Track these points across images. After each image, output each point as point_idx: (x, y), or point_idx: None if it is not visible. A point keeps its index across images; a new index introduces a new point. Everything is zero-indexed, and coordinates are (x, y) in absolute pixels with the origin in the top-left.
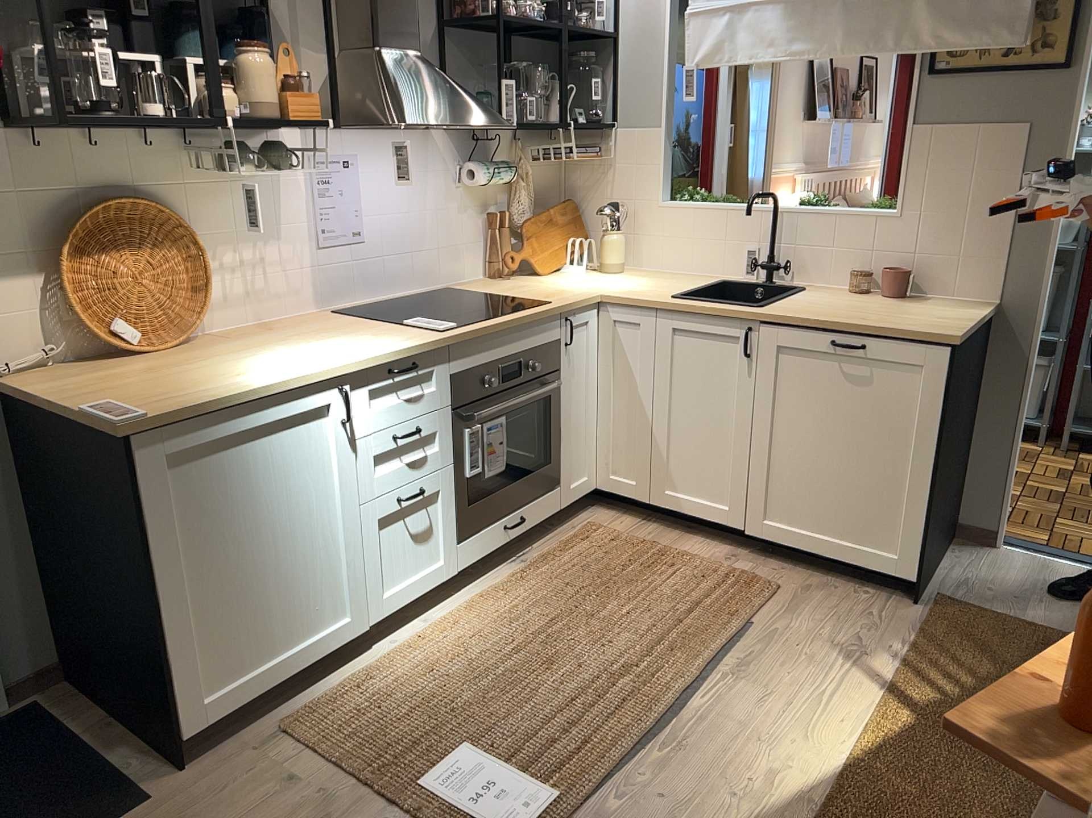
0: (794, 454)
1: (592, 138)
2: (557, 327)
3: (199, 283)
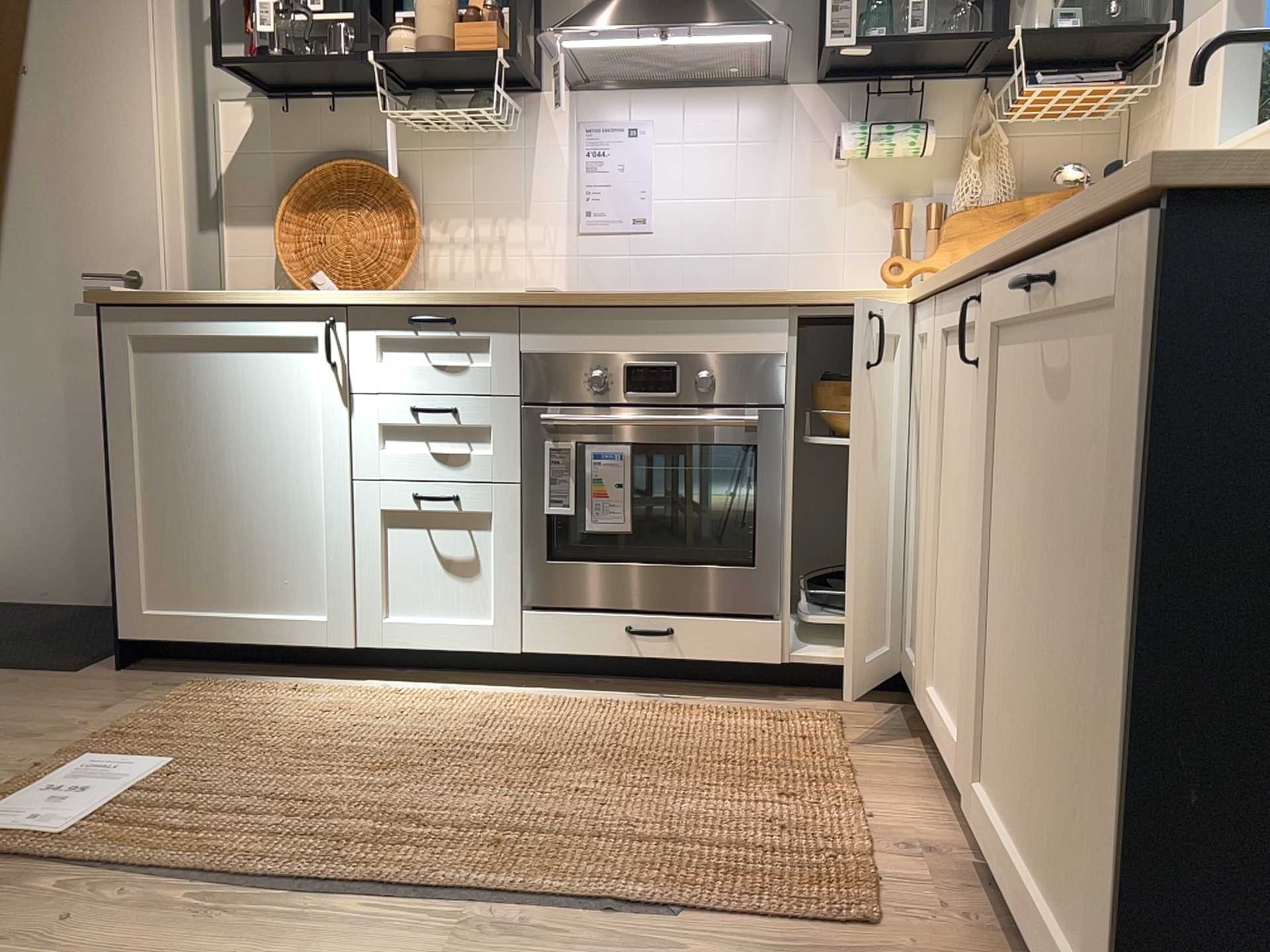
0: (1016, 613)
1: (1151, 71)
2: (778, 331)
3: (409, 248)
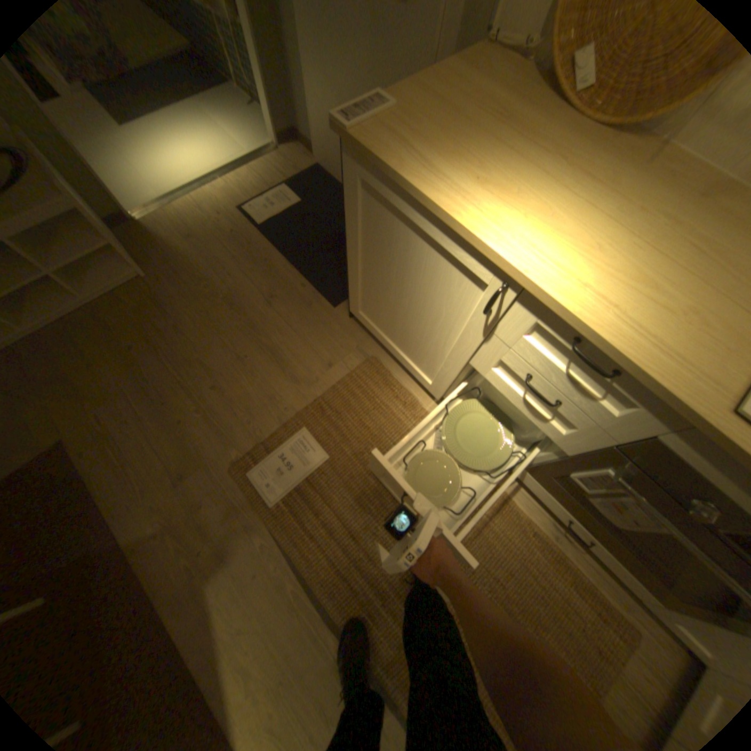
0: None
1: None
2: None
3: None
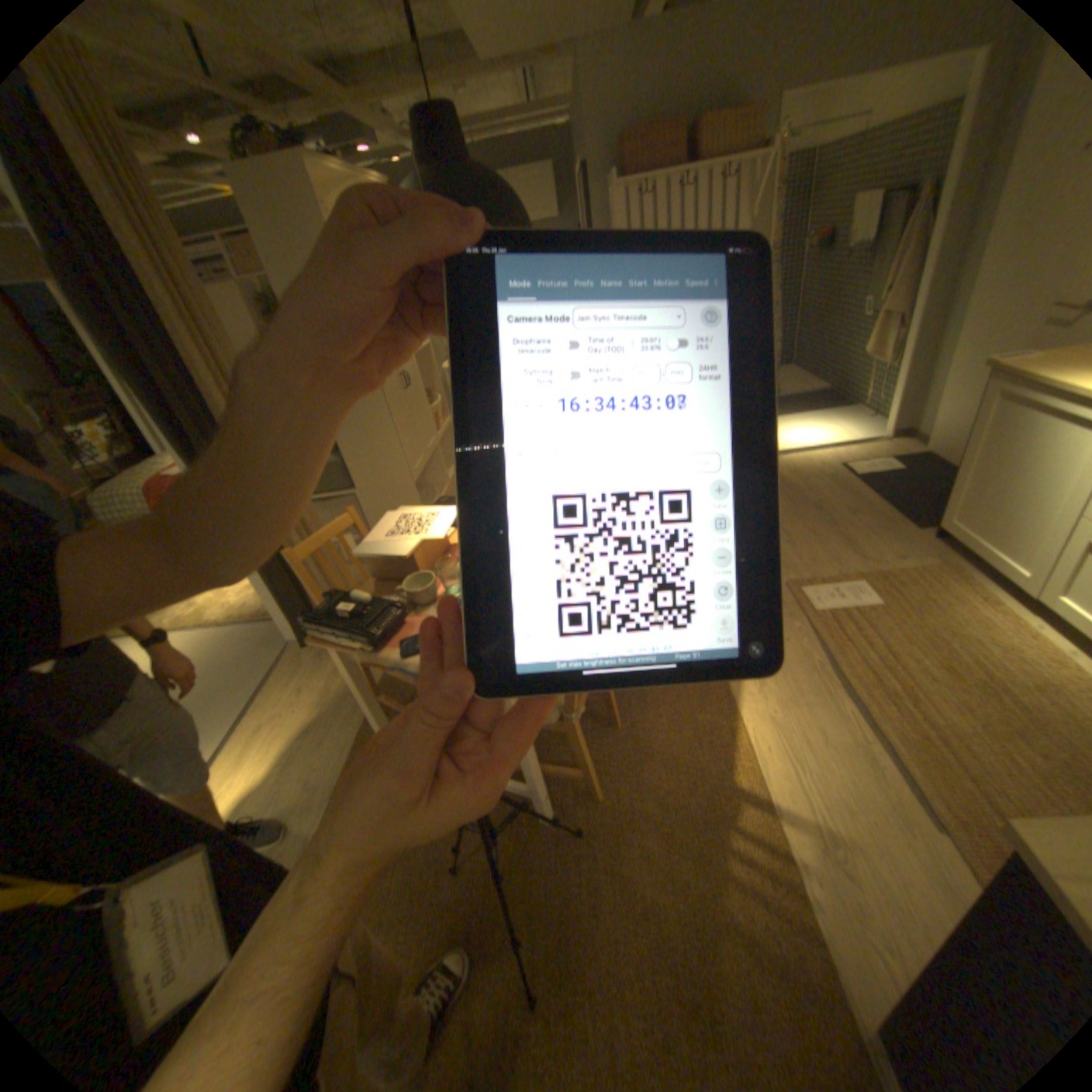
0: None
1: None
2: None
3: None
